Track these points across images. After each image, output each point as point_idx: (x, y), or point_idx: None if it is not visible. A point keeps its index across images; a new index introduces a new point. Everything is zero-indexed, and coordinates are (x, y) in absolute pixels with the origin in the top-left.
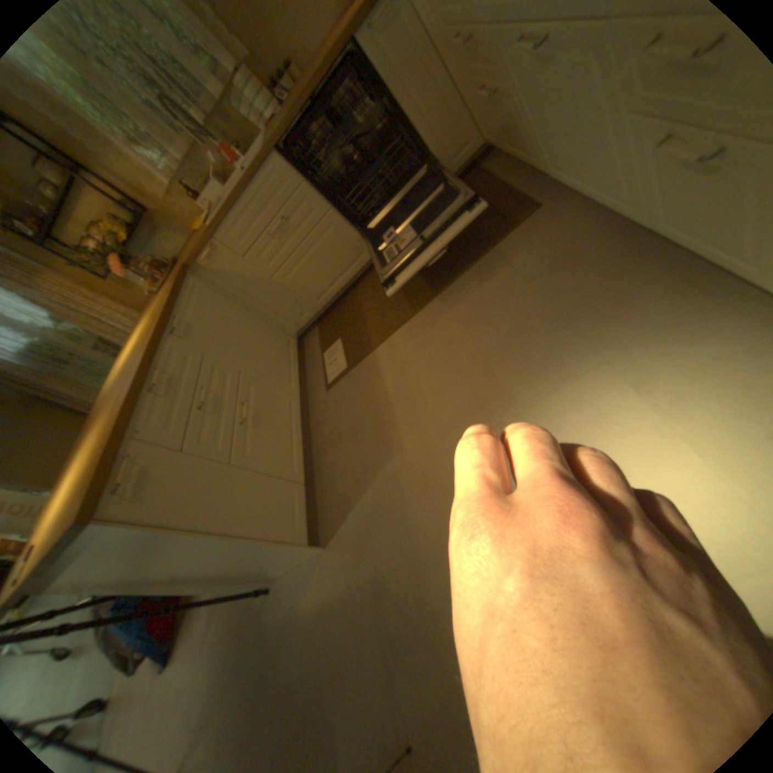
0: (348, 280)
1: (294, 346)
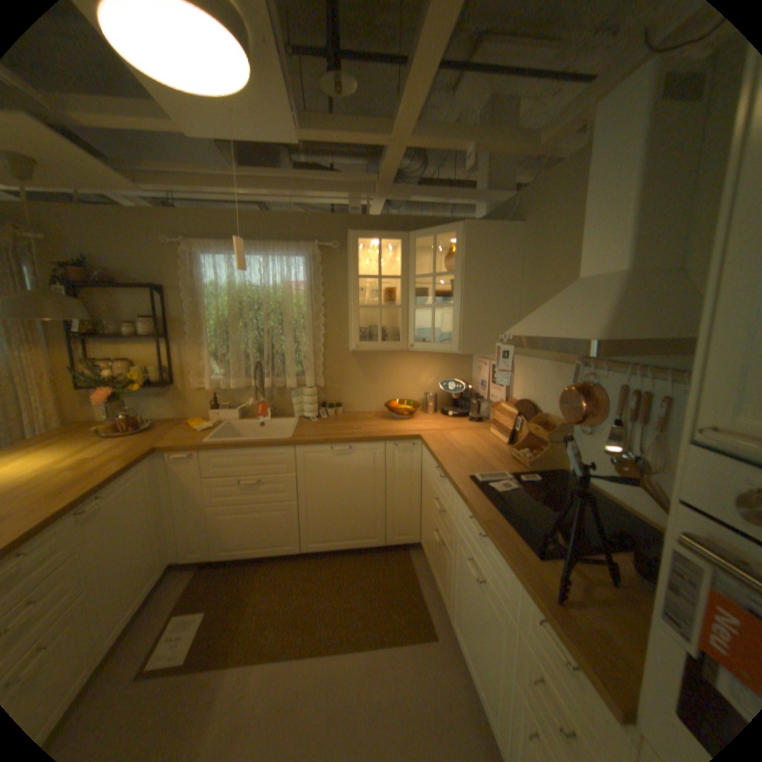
0: (258, 558)
1: (153, 583)
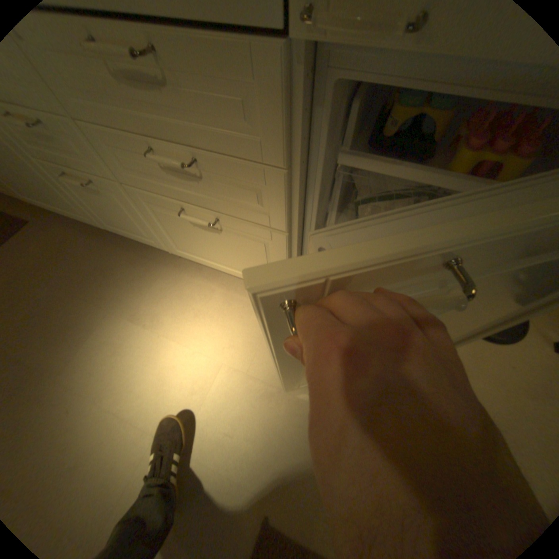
0: None
1: None
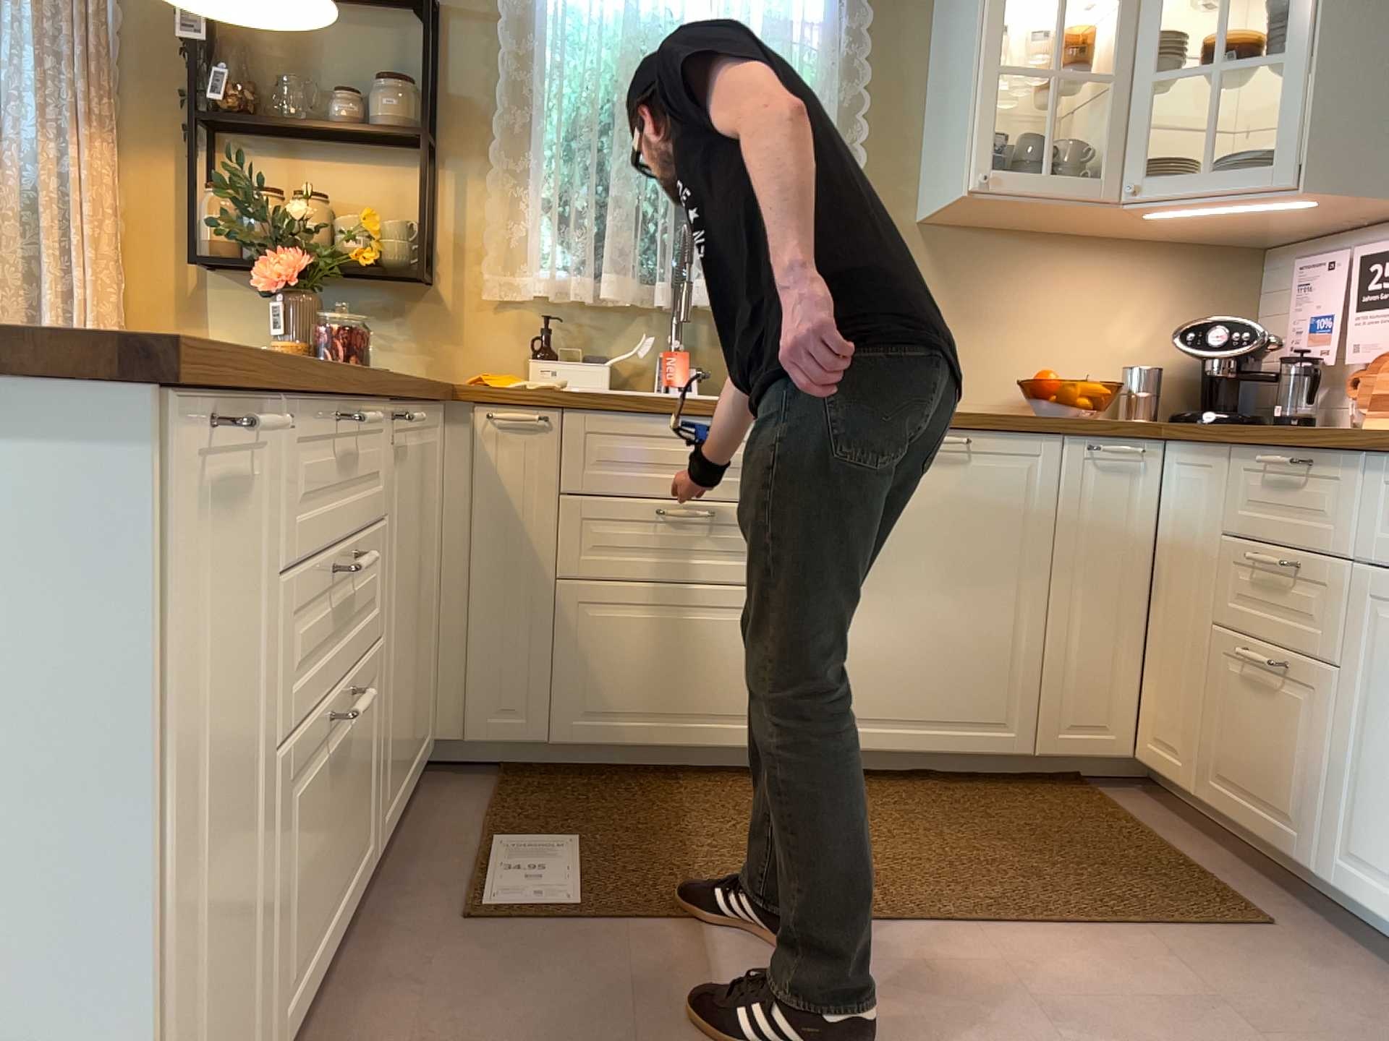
0: (682, 747)
1: (424, 755)
